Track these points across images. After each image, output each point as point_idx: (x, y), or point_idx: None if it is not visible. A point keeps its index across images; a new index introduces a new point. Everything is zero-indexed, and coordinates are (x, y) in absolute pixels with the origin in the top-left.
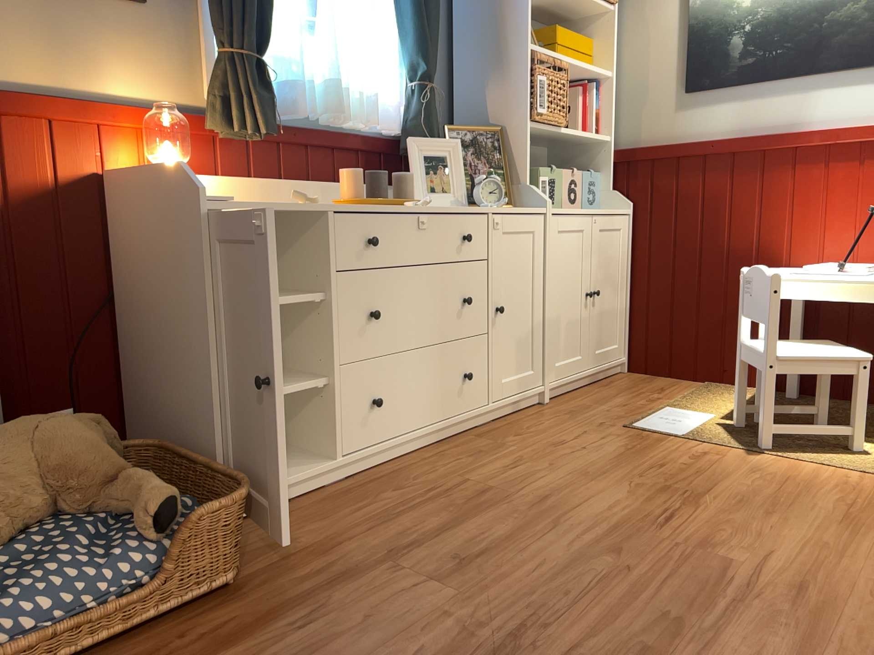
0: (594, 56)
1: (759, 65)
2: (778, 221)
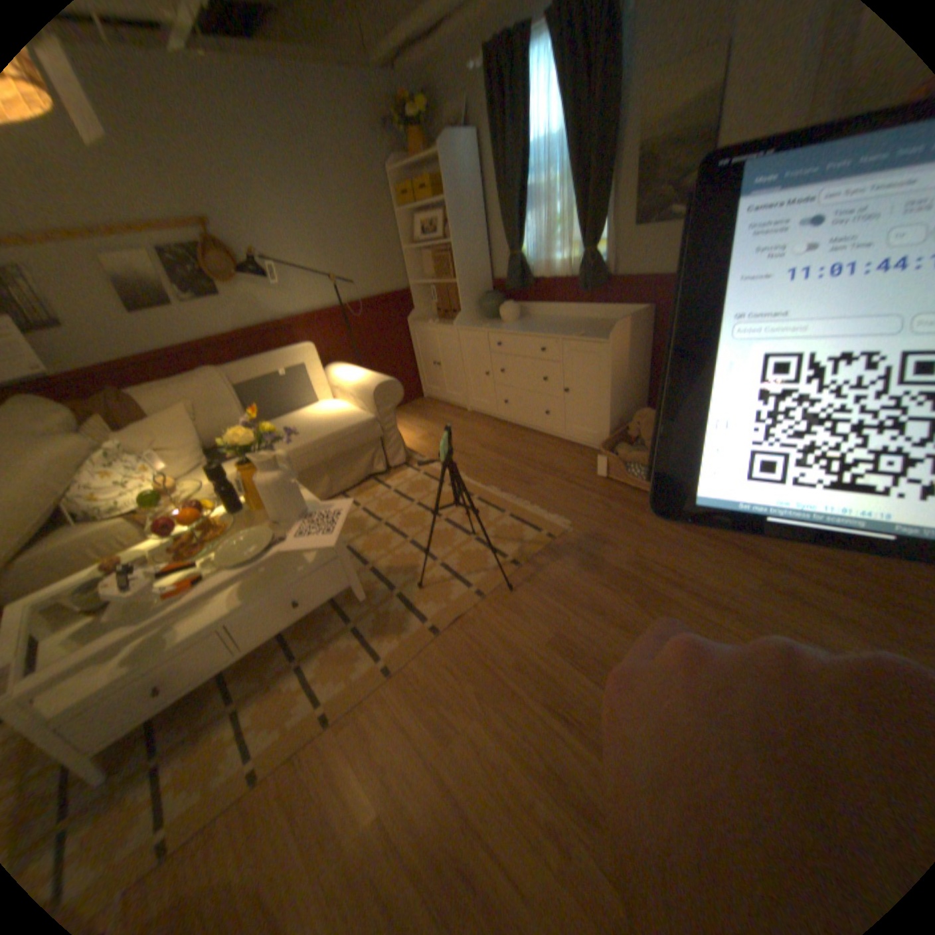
0: None
1: None
2: None
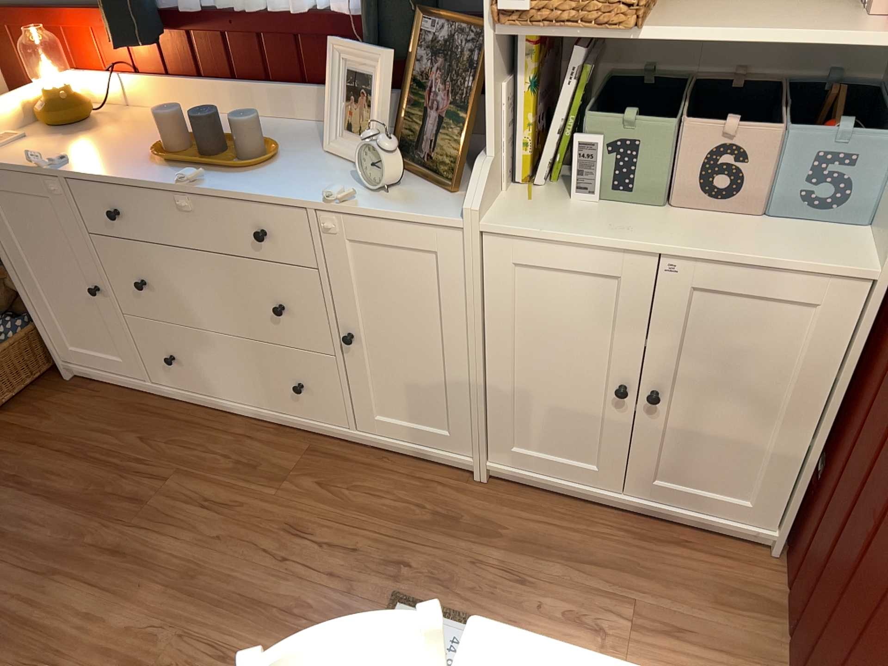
0: None
1: None
2: None
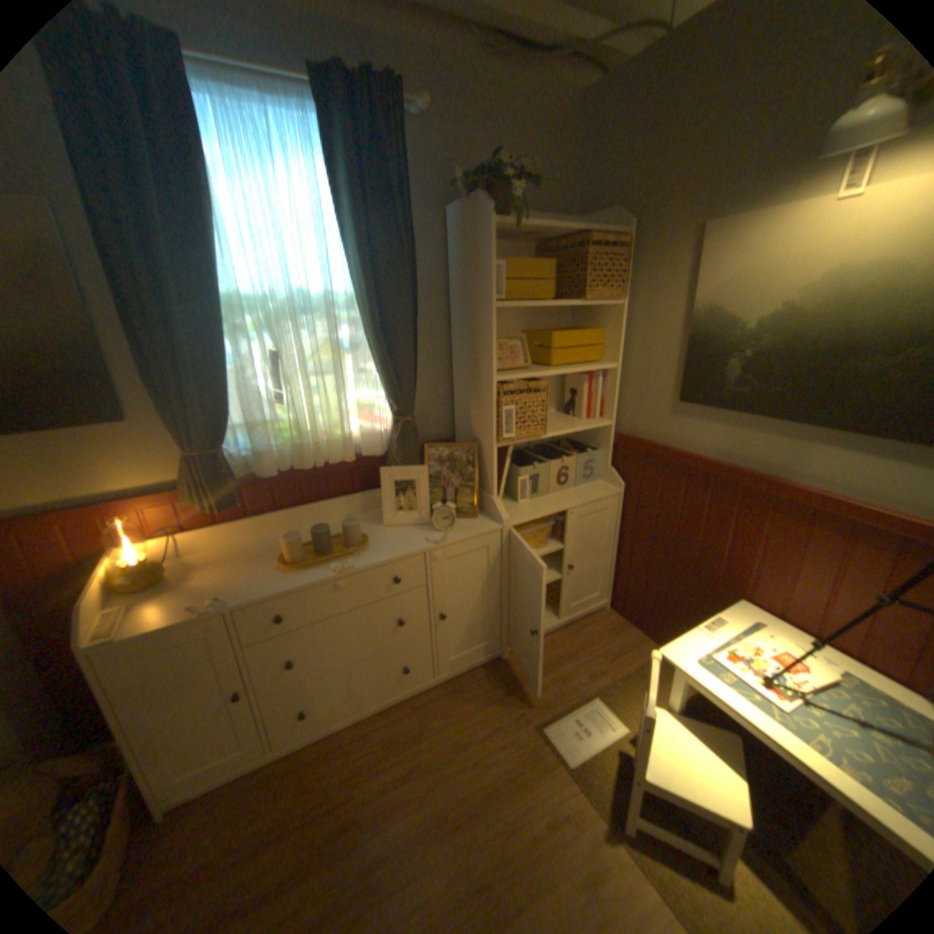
0: (604, 342)
1: (757, 395)
2: (750, 556)
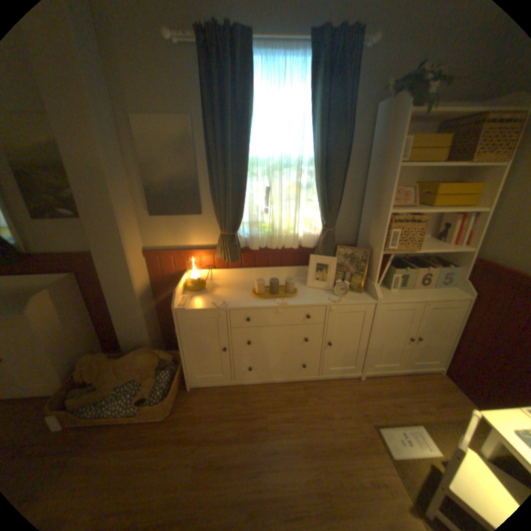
0: (483, 193)
1: None
2: None
